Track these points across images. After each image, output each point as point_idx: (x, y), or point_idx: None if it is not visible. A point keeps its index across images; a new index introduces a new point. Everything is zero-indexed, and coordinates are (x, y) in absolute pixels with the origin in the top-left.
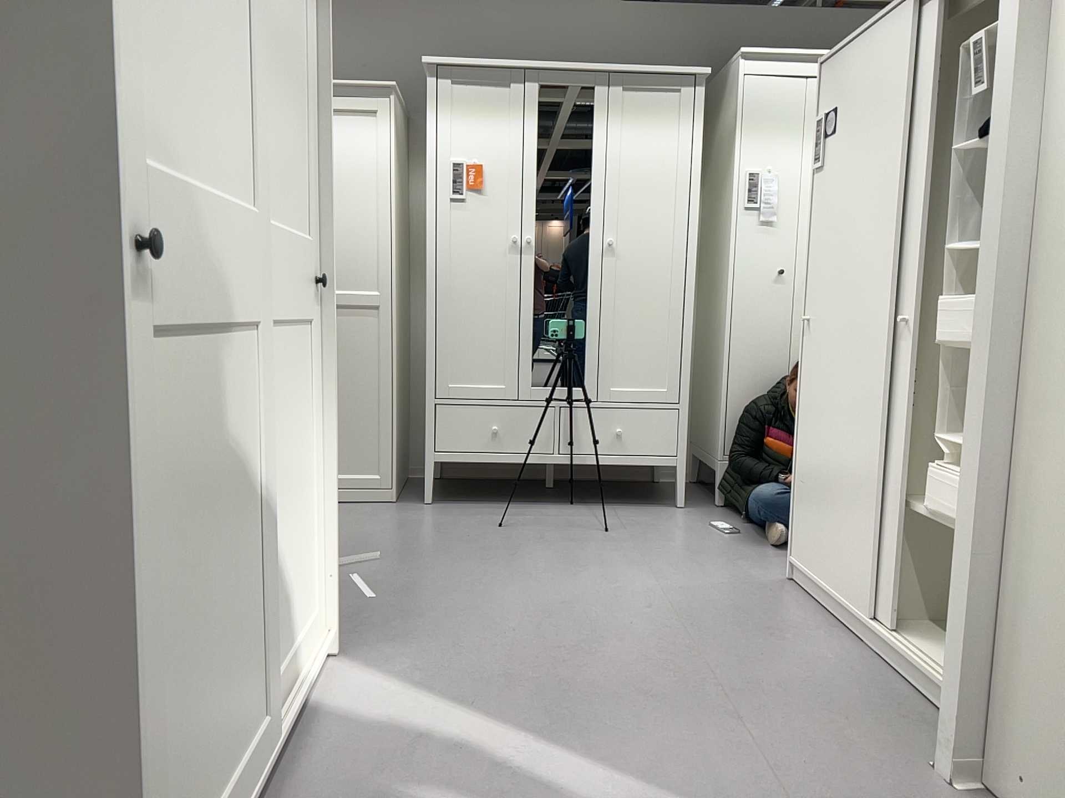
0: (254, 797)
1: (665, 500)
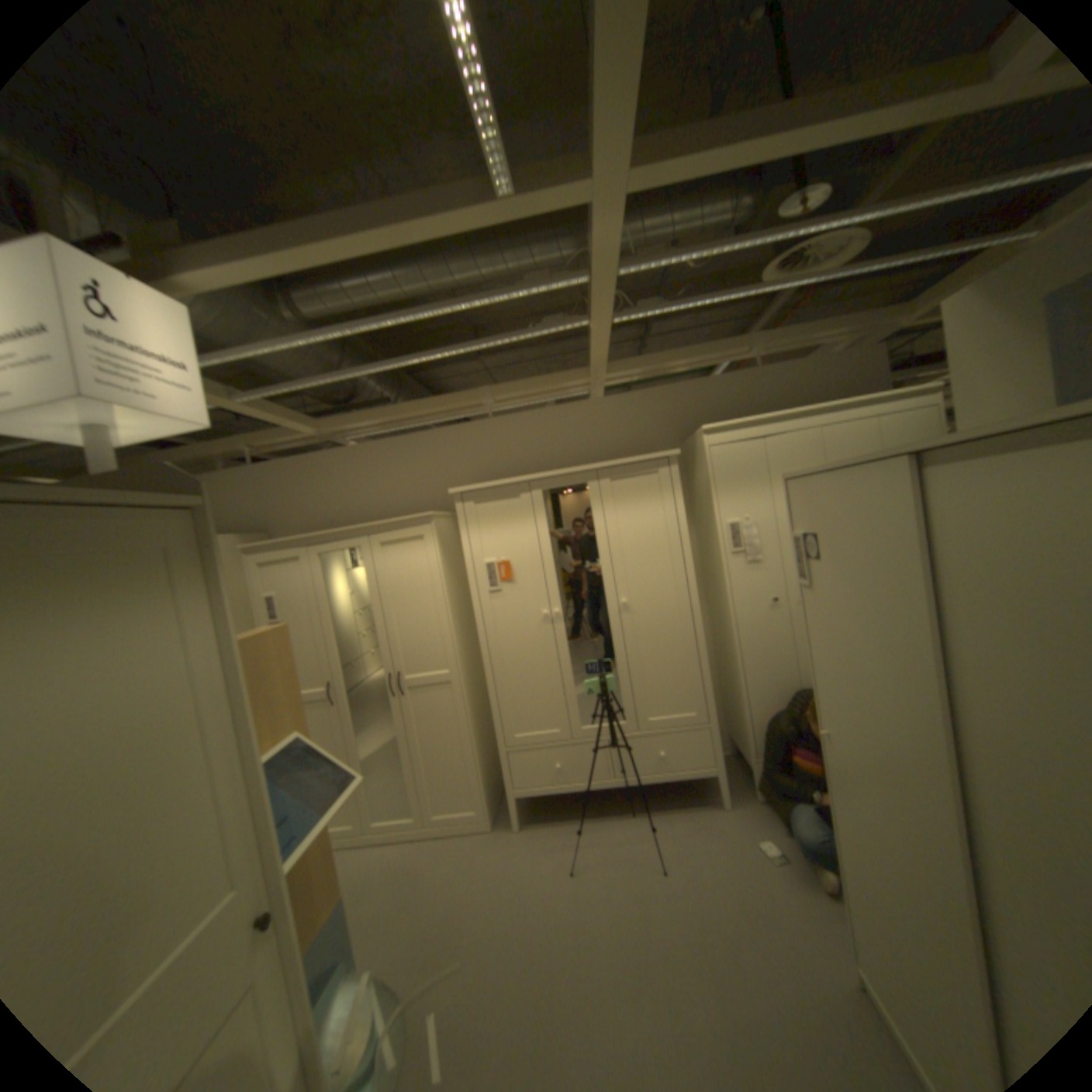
0: None
1: (711, 797)
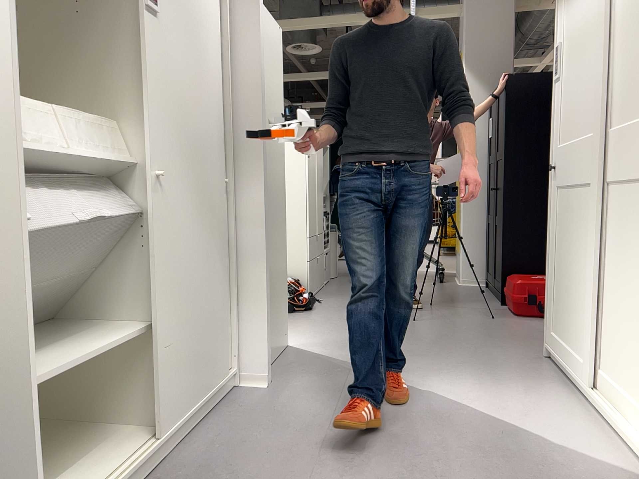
0: (572, 376)
1: None
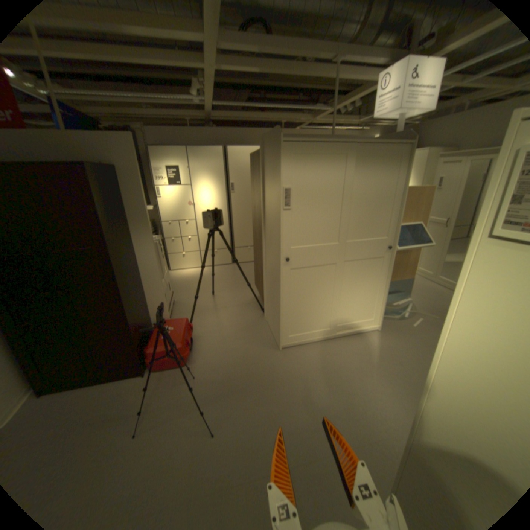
0: (324, 337)
1: None
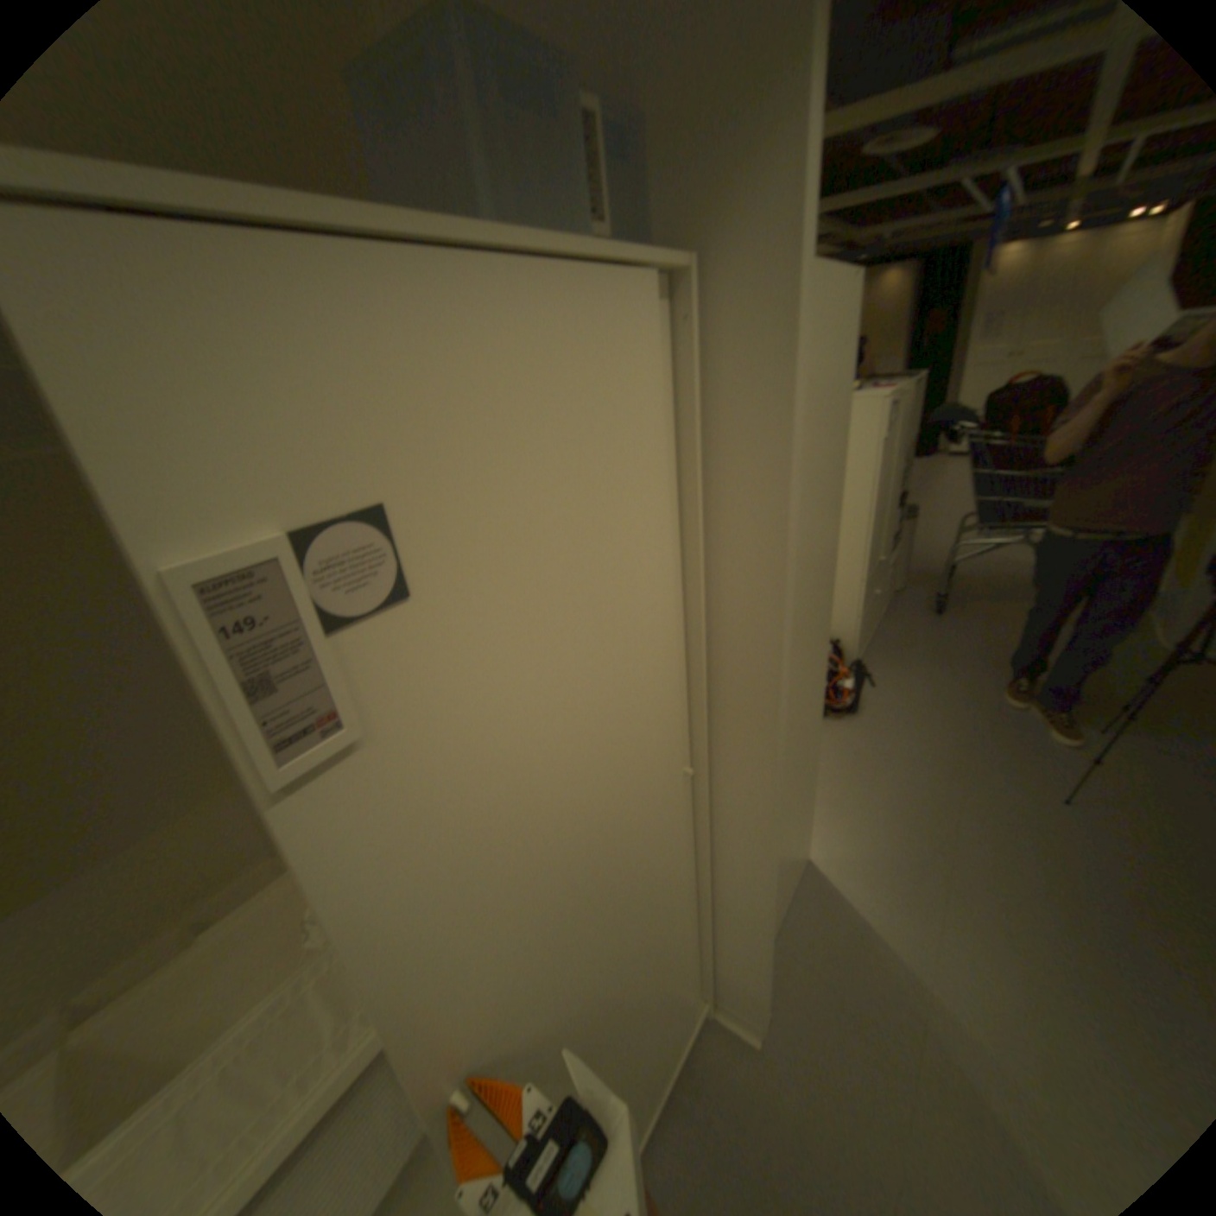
0: None
1: None
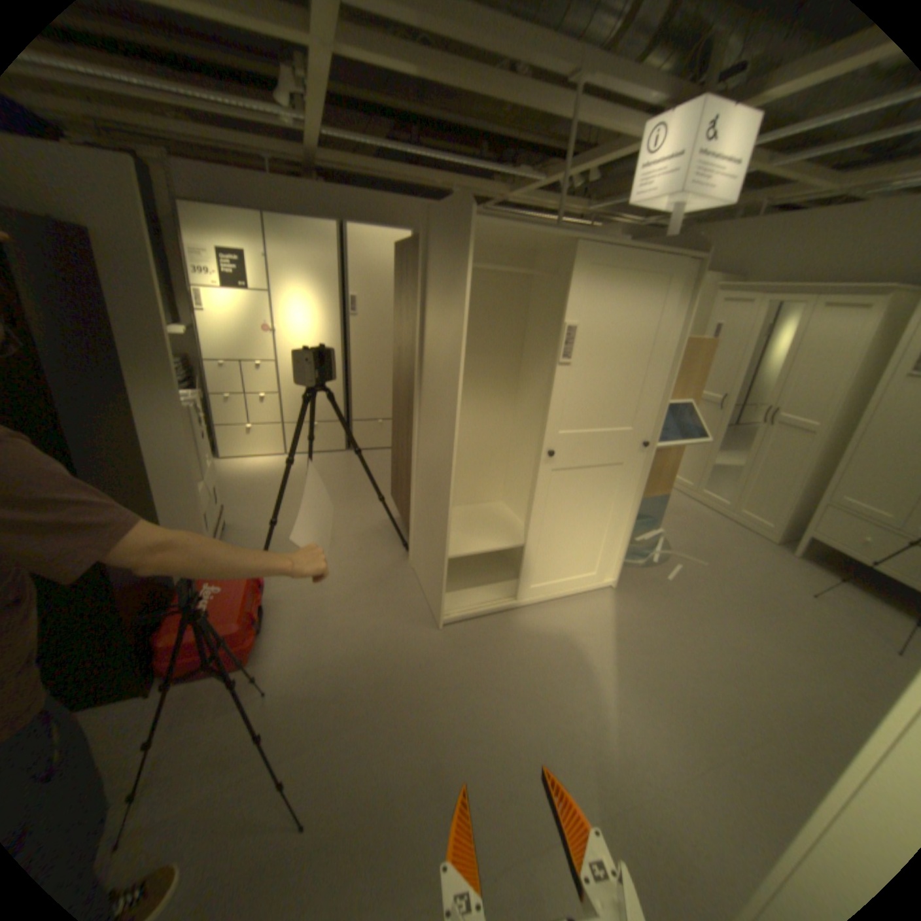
0: (521, 603)
1: None
